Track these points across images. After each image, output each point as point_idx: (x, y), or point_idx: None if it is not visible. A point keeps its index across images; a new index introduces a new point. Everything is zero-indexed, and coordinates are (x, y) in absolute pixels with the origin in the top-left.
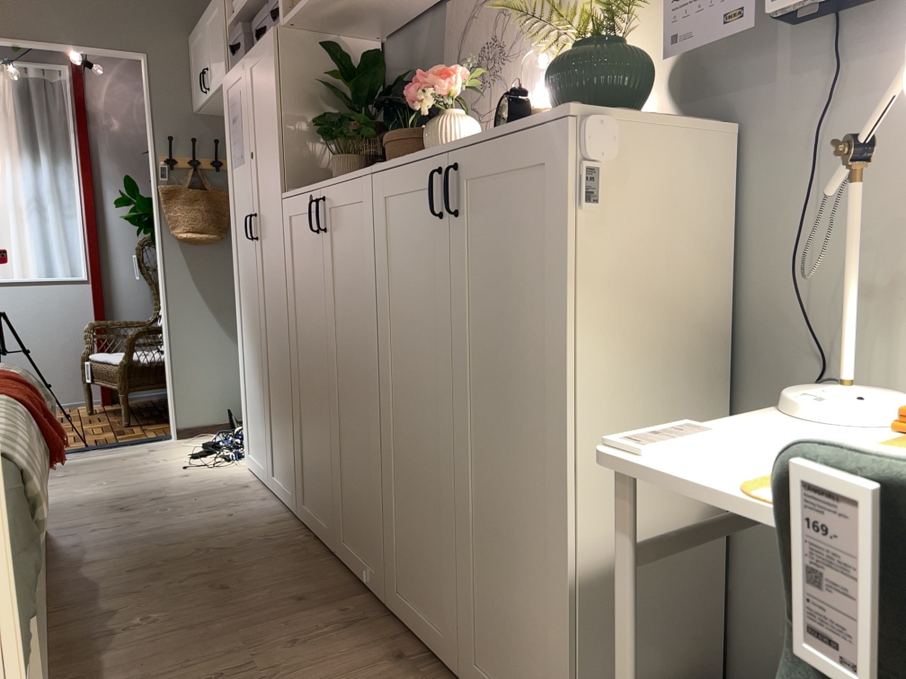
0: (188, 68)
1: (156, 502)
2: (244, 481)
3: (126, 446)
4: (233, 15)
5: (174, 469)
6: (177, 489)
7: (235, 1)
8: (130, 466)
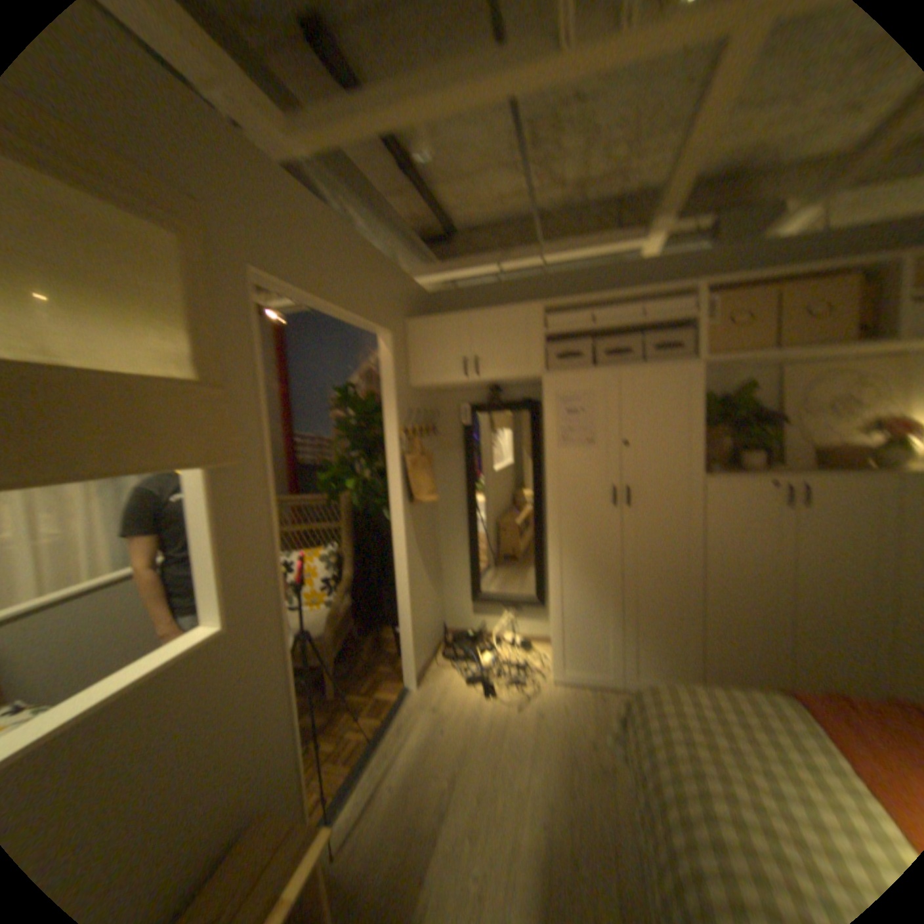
0: (405, 347)
1: (602, 749)
2: (586, 695)
3: (396, 720)
4: (564, 330)
5: (513, 716)
6: (575, 730)
7: (544, 315)
8: (472, 736)
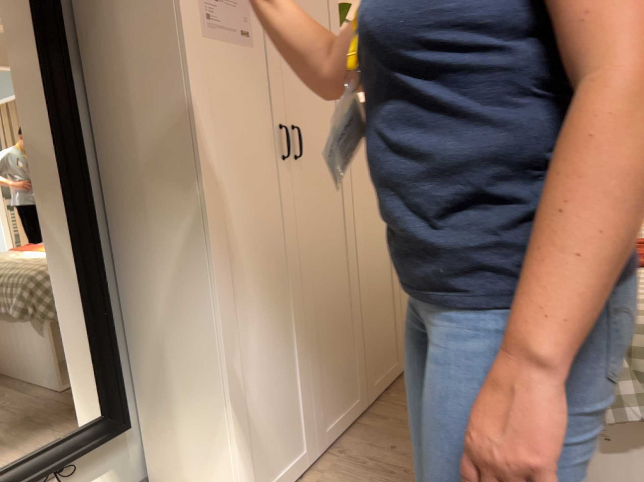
0: None
1: None
2: None
3: None
4: None
5: None
6: None
7: None
8: None
